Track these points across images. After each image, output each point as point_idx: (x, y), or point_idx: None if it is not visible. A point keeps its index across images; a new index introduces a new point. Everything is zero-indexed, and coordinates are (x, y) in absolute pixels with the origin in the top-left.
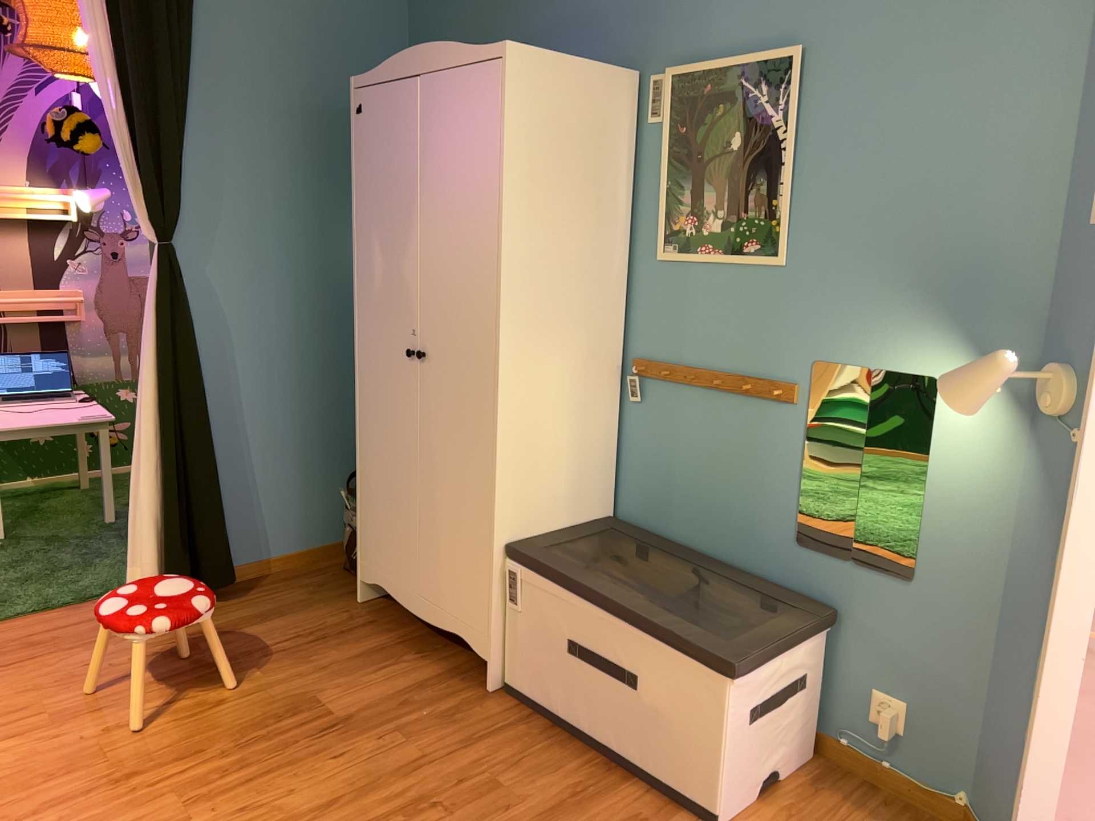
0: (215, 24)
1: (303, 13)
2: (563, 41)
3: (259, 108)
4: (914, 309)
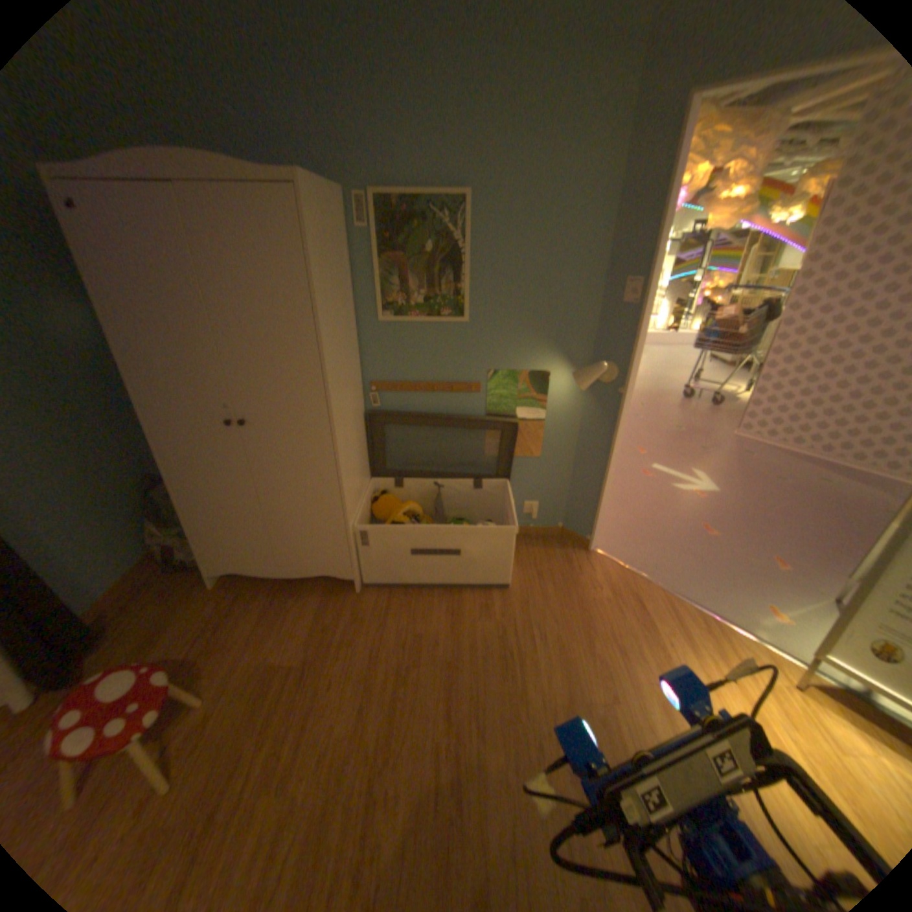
0: None
1: None
2: (251, 145)
3: None
4: (538, 340)
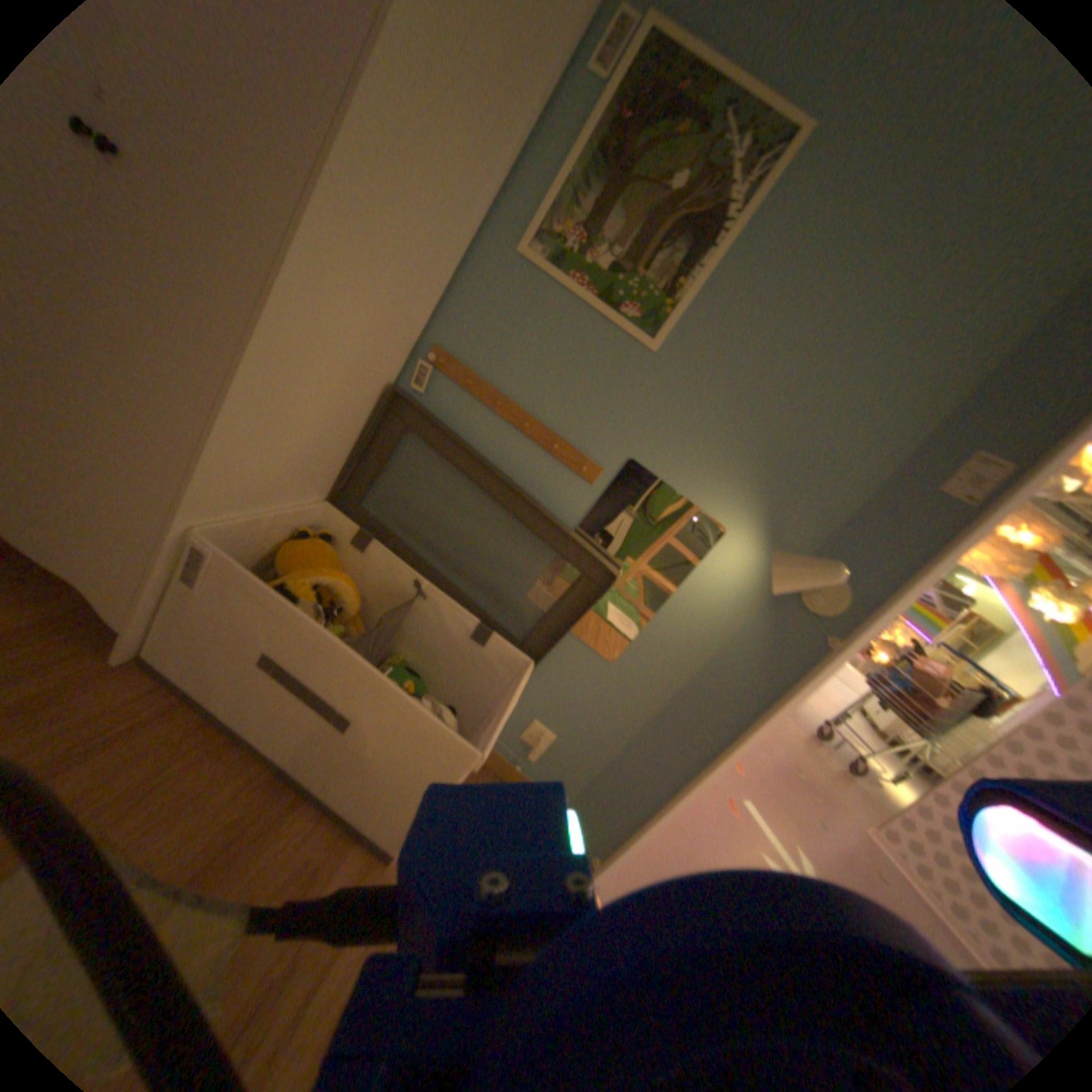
0: None
1: None
2: None
3: None
4: (744, 466)
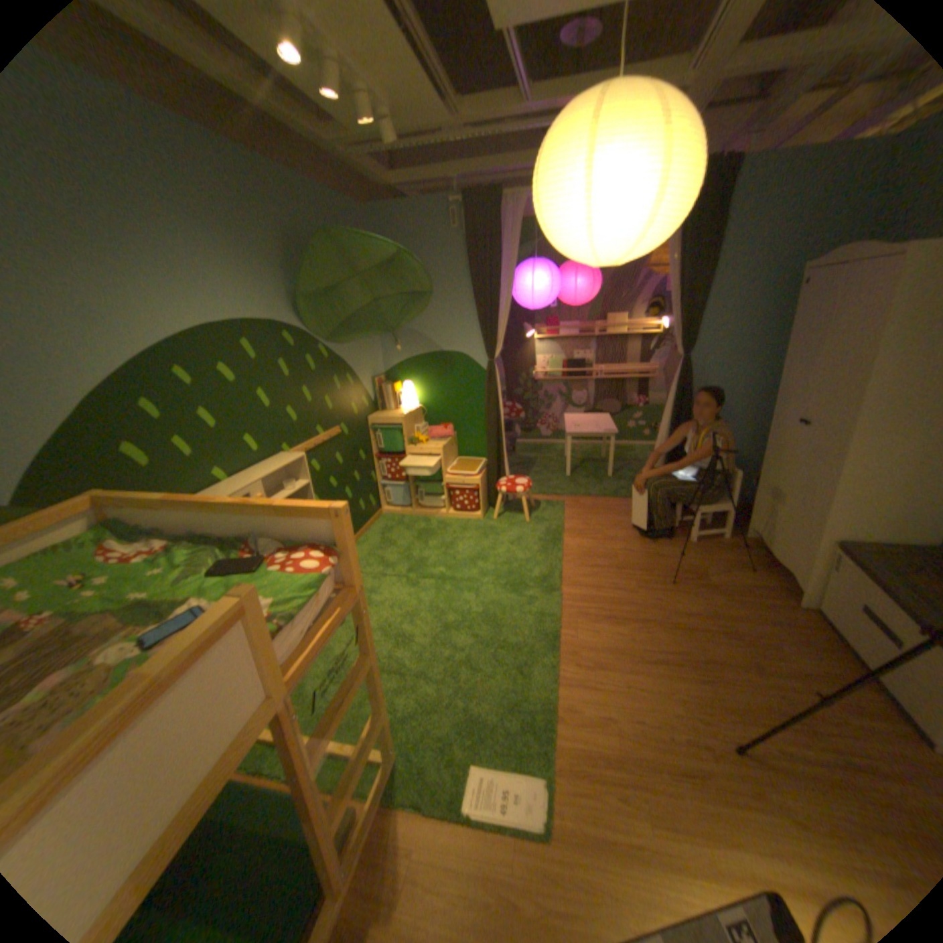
0: (733, 244)
1: (790, 222)
2: None
3: (750, 283)
4: None
